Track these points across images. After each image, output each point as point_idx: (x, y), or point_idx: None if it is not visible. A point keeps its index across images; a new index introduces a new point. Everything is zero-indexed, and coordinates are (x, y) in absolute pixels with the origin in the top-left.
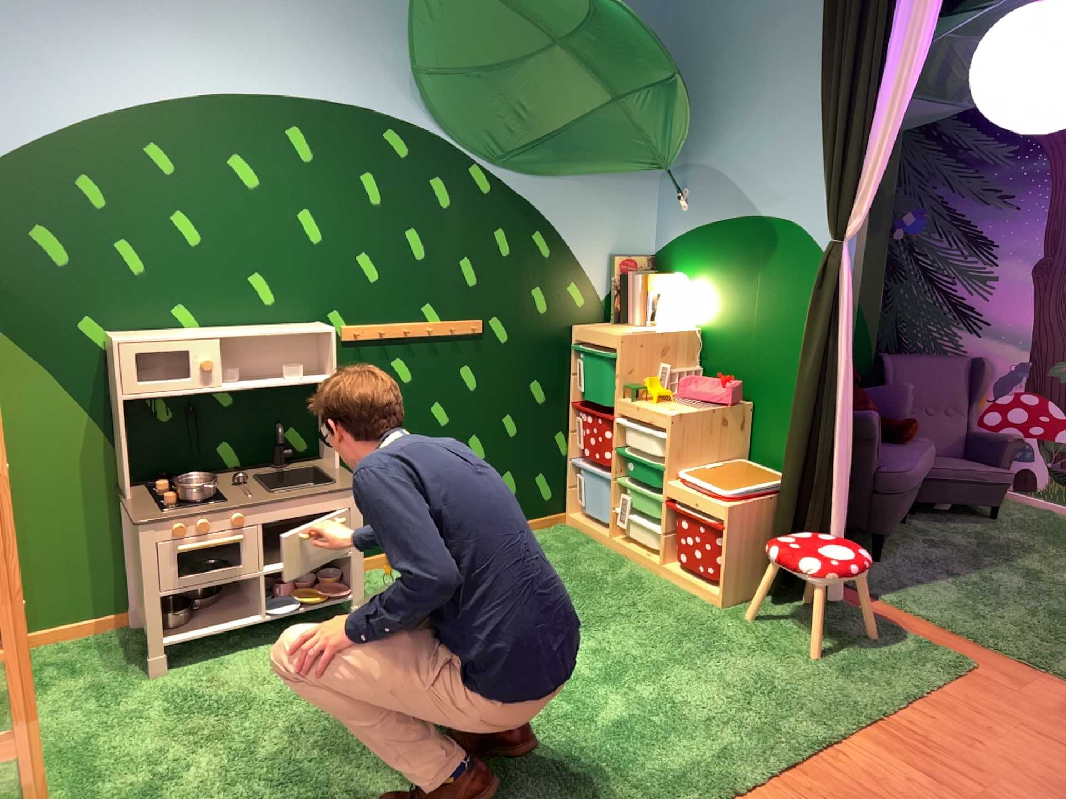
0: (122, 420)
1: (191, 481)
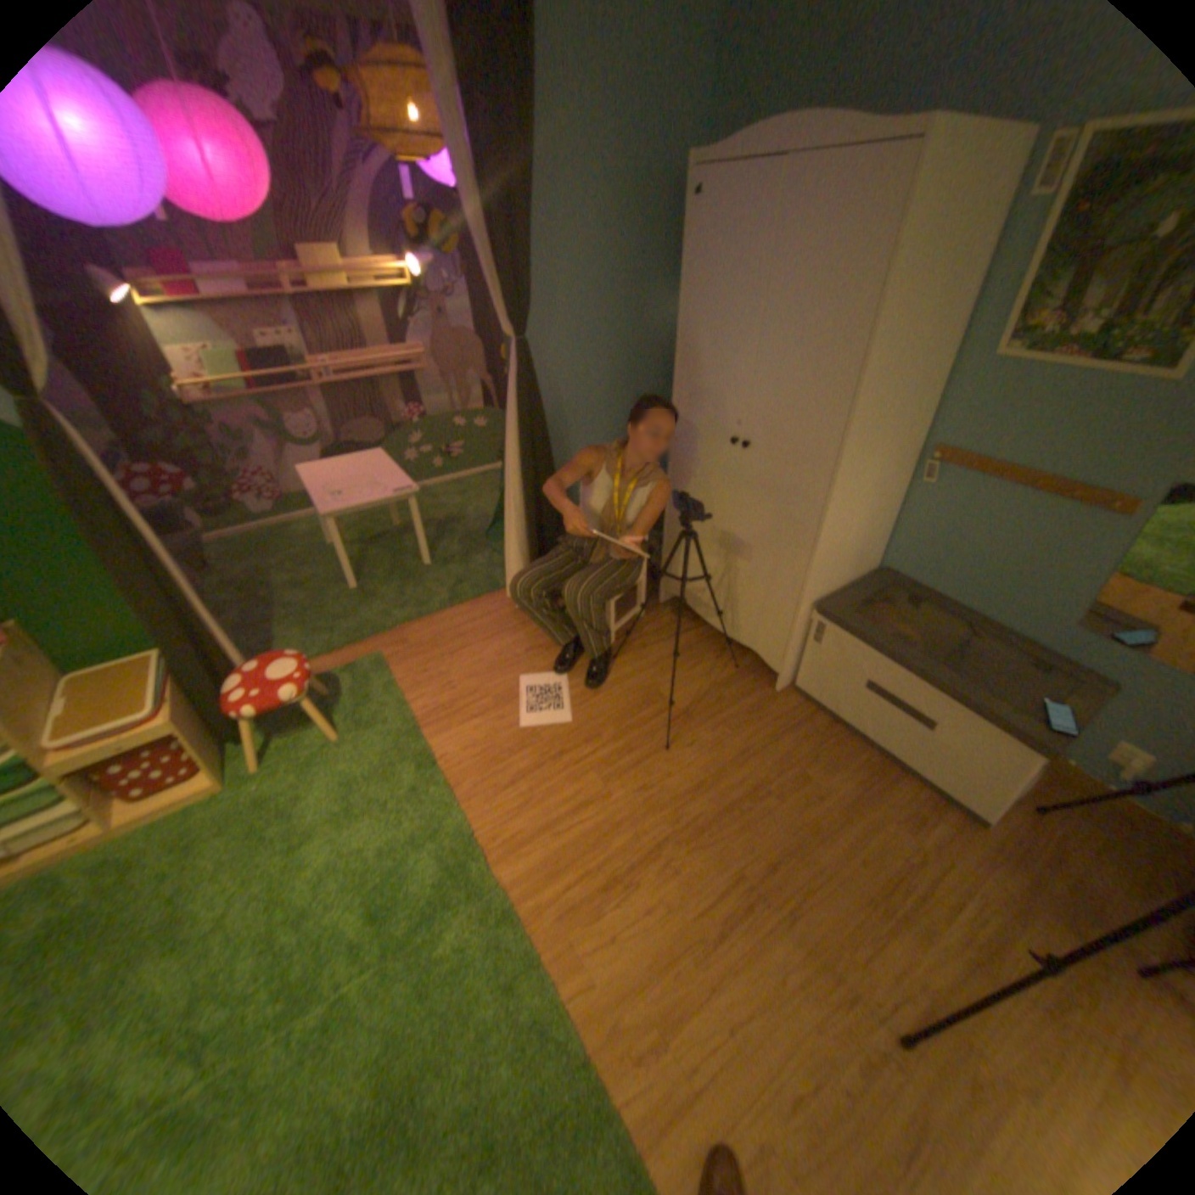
0: None
1: None
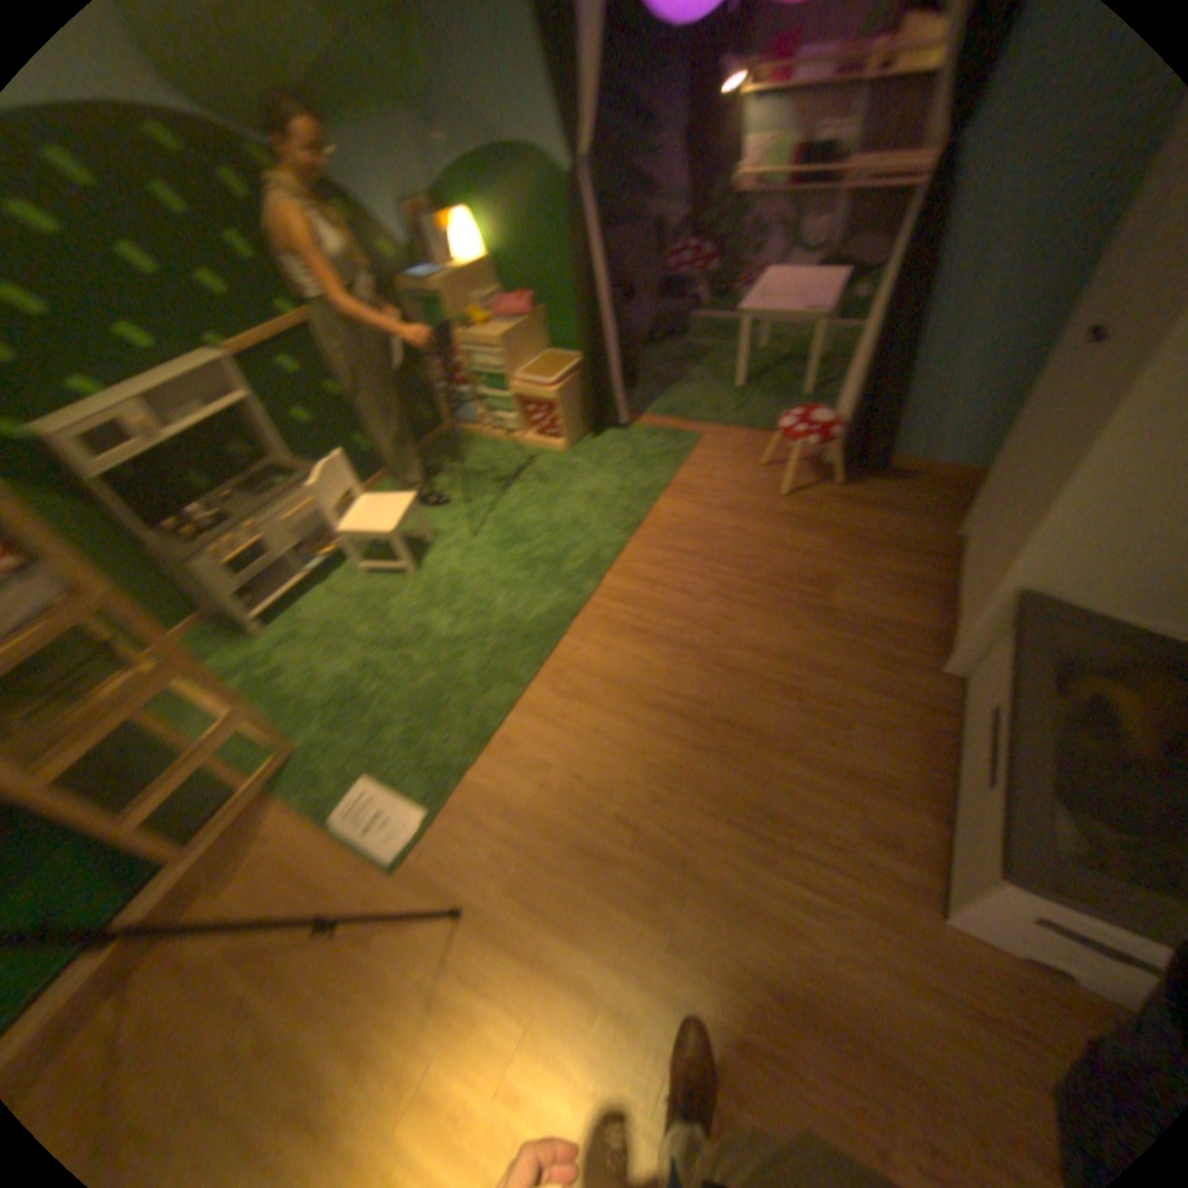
0: (104, 488)
1: (193, 509)
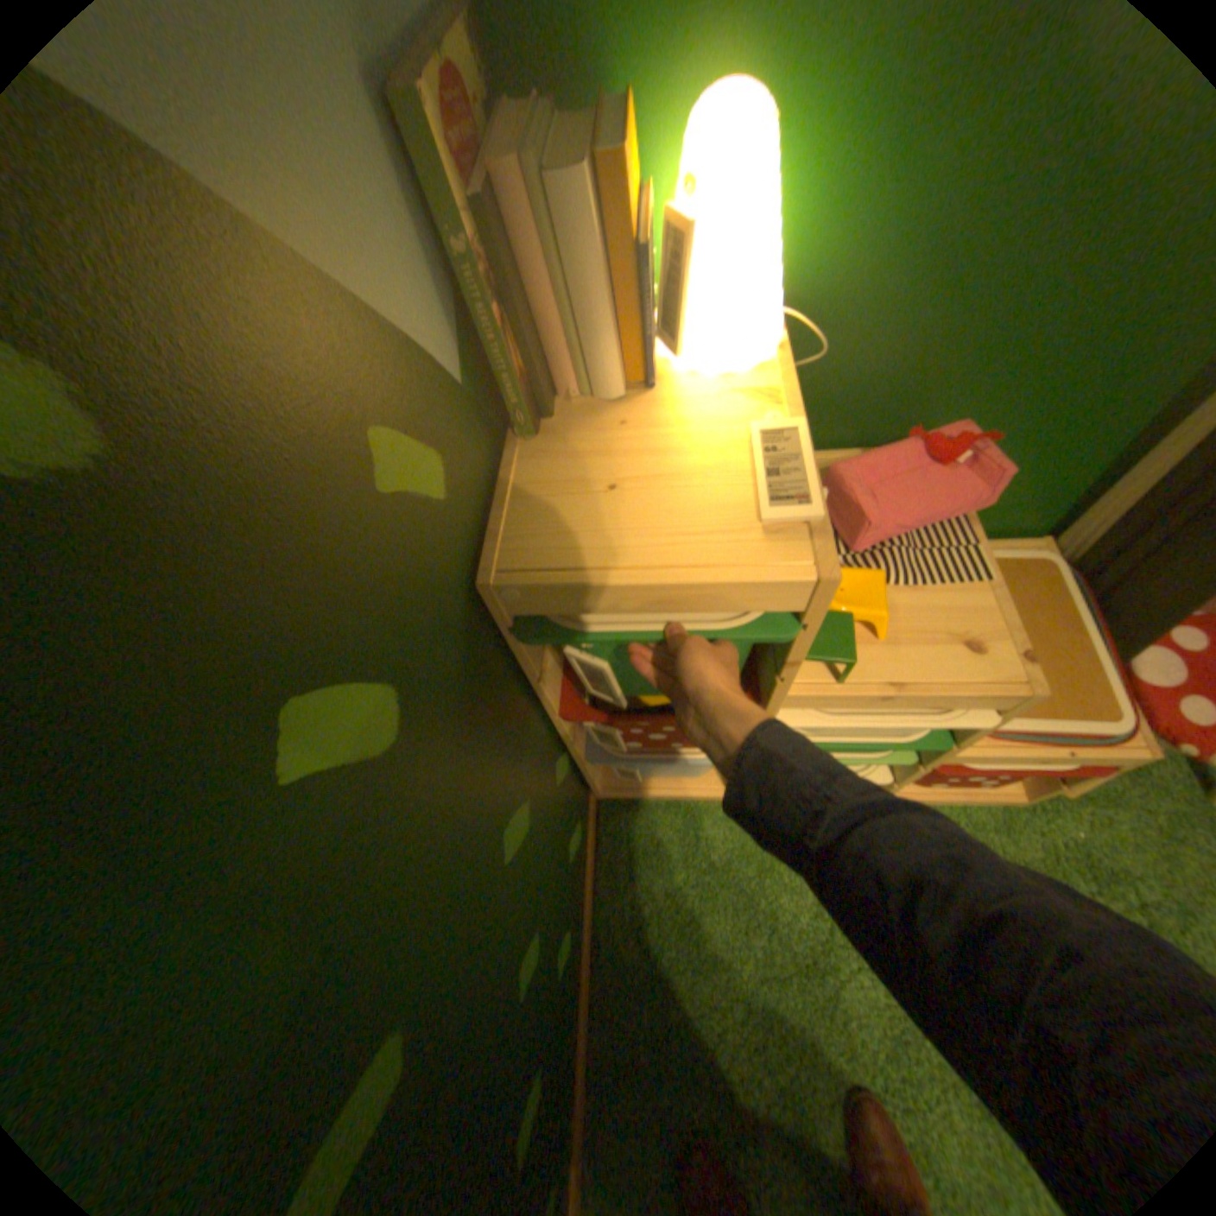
0: None
1: None
